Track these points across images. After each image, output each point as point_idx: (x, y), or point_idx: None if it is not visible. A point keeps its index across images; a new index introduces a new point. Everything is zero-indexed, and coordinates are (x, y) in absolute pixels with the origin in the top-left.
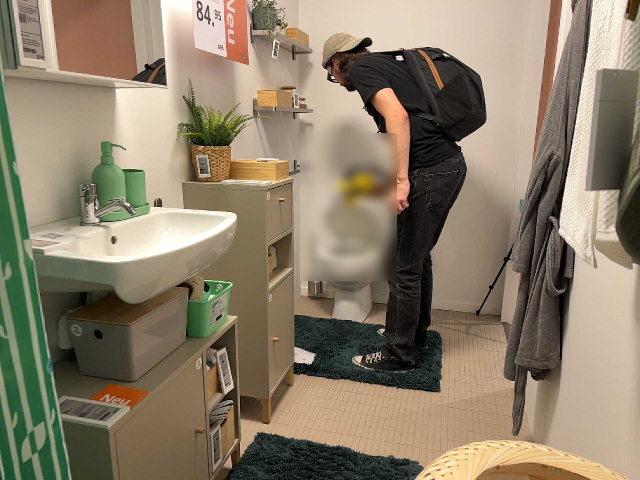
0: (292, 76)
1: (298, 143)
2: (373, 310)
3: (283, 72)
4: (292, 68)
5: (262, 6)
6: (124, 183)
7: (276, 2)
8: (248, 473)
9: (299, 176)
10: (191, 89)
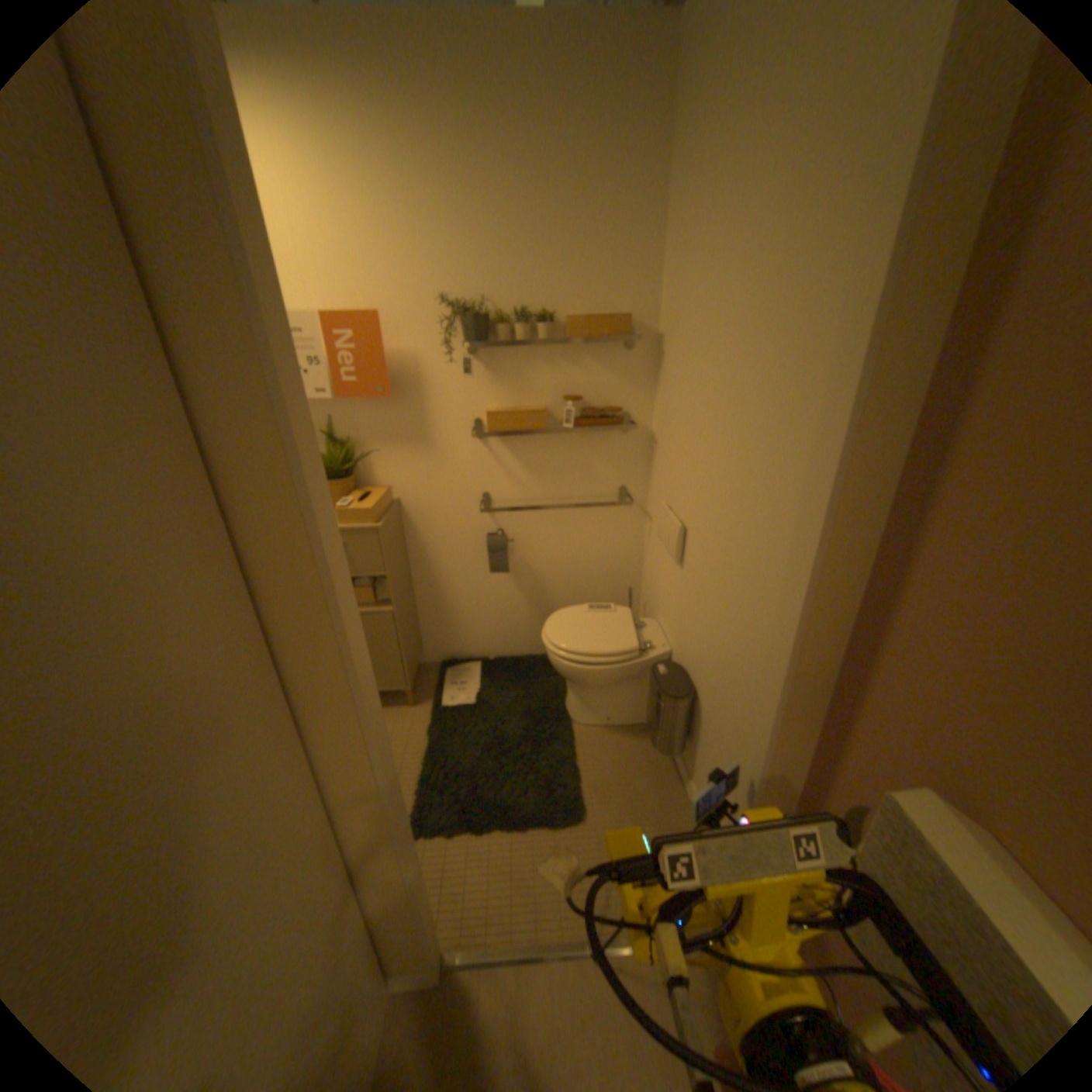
0: (617, 373)
1: (639, 465)
2: (631, 726)
3: (581, 373)
4: (617, 361)
5: (462, 309)
6: None
7: (558, 275)
8: None
9: (636, 508)
10: (330, 423)
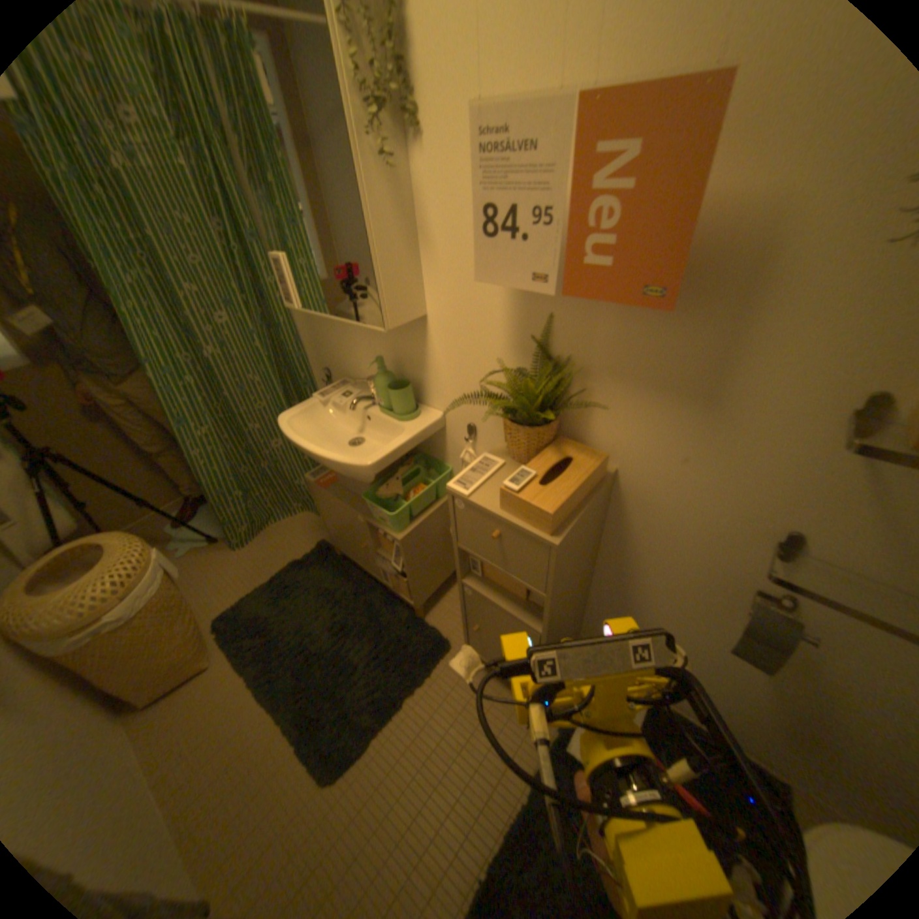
0: None
1: None
2: None
3: None
4: None
5: None
6: (380, 390)
7: None
8: (403, 620)
9: None
10: (547, 325)
